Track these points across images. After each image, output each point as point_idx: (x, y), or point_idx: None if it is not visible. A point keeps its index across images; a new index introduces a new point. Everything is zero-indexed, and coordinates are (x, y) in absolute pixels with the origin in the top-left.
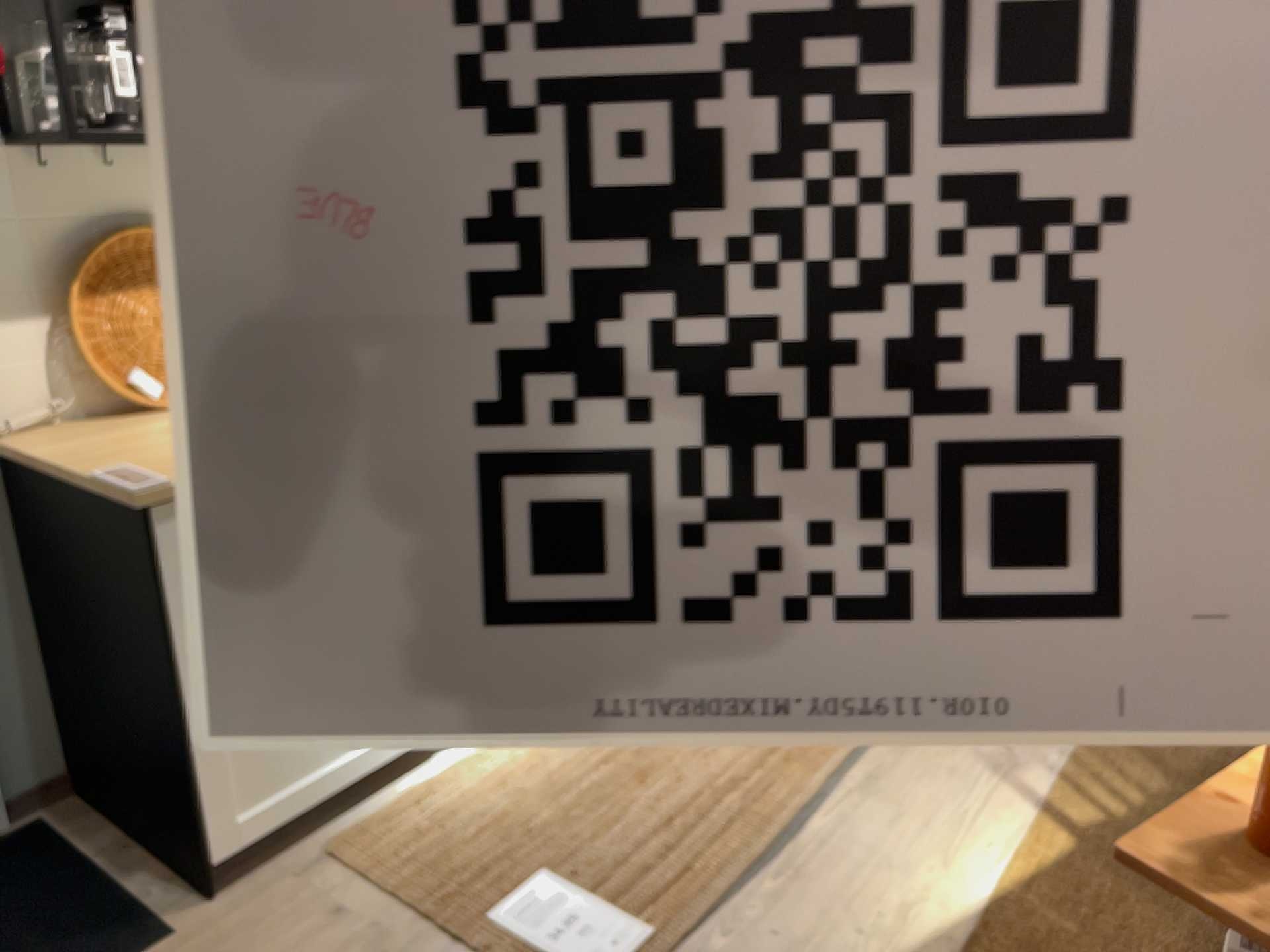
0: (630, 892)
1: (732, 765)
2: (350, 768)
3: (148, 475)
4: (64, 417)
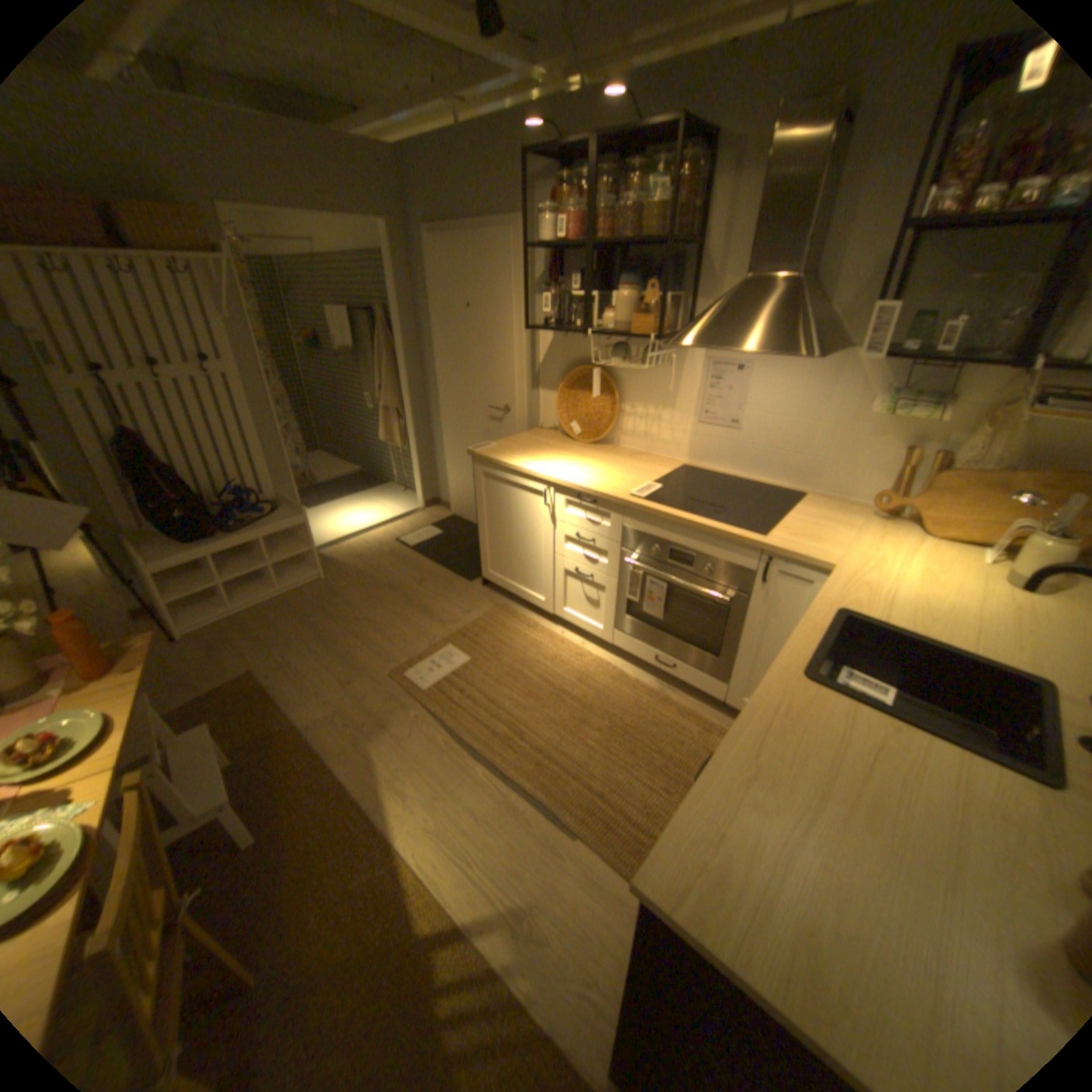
0: (450, 685)
1: (536, 734)
2: (520, 591)
3: (481, 449)
4: (559, 430)
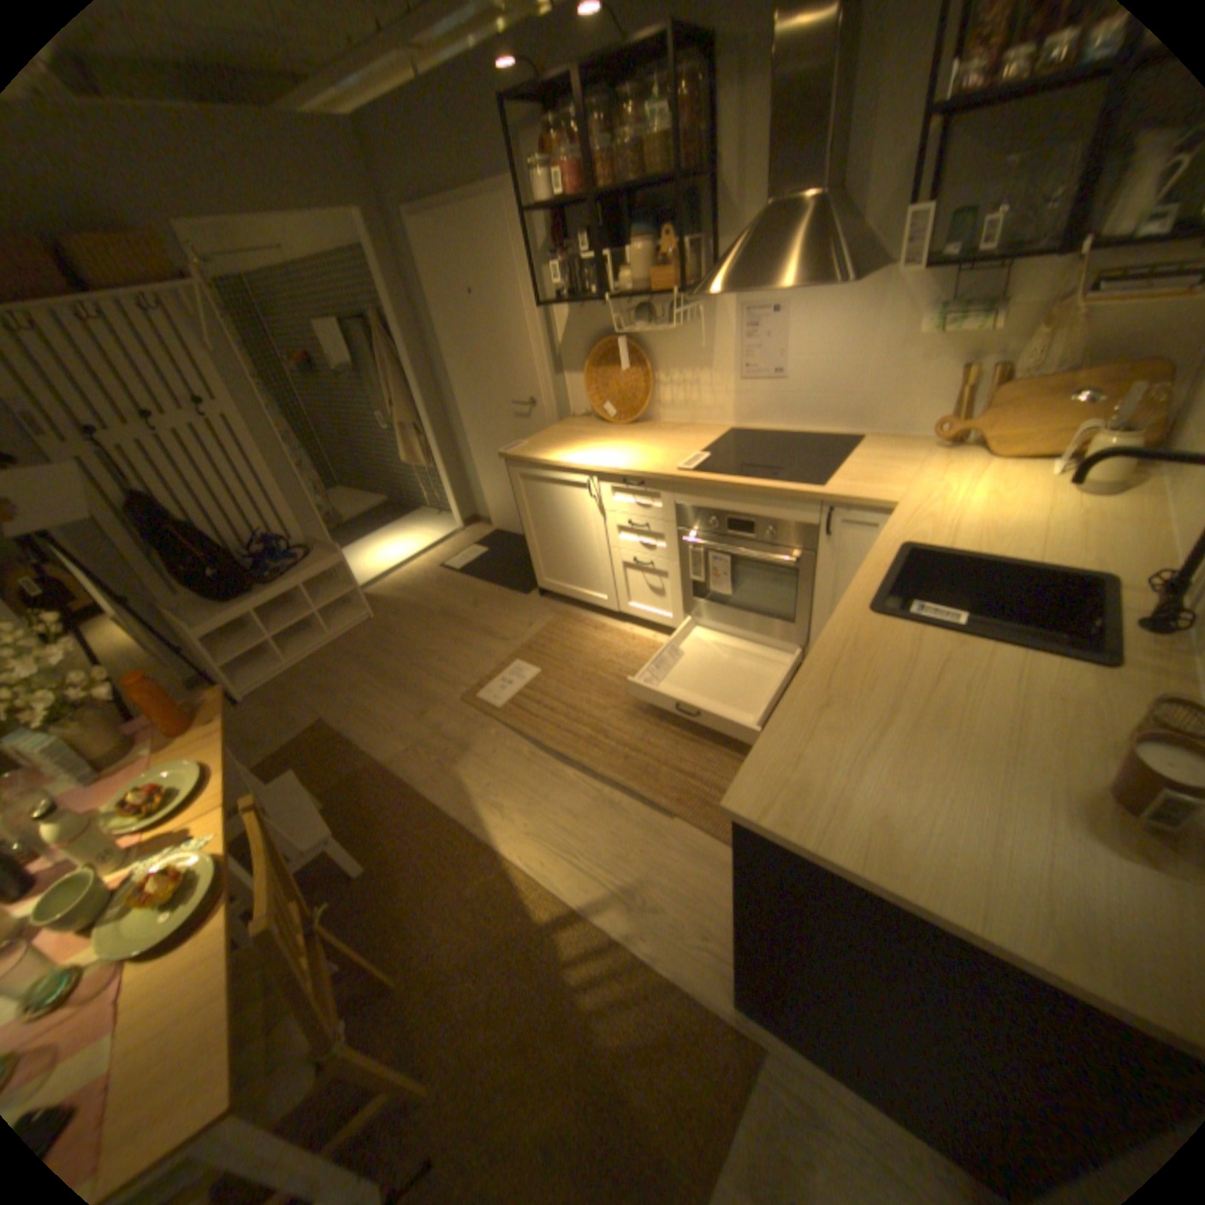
0: (525, 698)
1: (620, 730)
2: (581, 594)
3: (513, 449)
4: (593, 415)
